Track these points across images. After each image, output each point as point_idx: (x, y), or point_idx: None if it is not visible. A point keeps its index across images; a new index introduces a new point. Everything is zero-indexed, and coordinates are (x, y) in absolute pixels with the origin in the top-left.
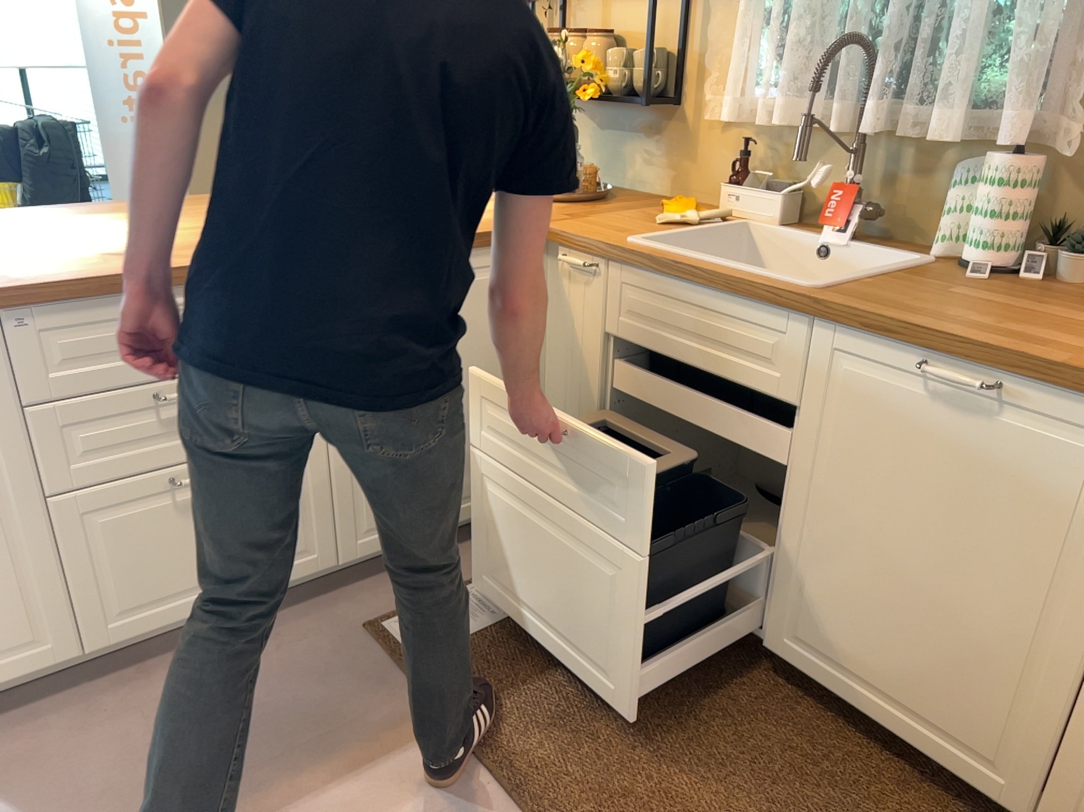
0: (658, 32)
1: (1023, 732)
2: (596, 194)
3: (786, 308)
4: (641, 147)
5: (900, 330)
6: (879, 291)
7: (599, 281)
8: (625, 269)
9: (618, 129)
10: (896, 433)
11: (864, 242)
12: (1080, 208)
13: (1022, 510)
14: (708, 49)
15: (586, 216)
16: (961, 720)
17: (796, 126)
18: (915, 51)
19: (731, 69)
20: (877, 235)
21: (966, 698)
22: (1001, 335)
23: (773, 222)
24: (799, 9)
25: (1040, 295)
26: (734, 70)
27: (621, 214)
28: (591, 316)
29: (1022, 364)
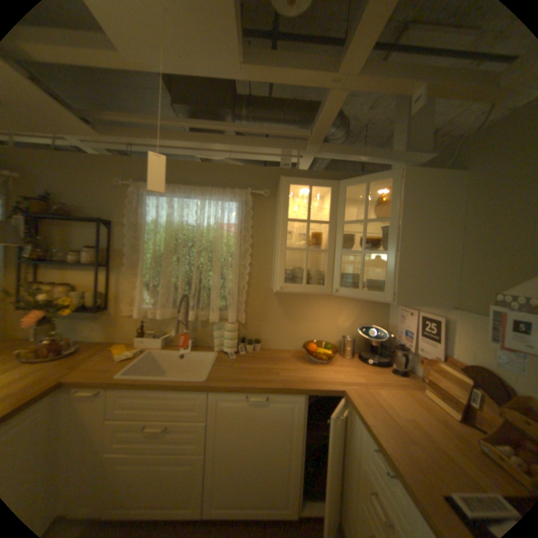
0: (93, 284)
1: (291, 493)
2: (72, 351)
3: (197, 392)
4: (86, 325)
5: (238, 390)
6: (219, 374)
7: (99, 400)
8: (115, 392)
9: (72, 318)
10: (241, 420)
11: (192, 350)
12: (245, 332)
13: (278, 429)
14: (119, 291)
15: (76, 367)
16: (274, 501)
17: (165, 318)
18: (201, 297)
19: (131, 298)
20: (193, 345)
21: (275, 493)
22: (261, 382)
23: (158, 348)
24: (161, 284)
25: (250, 359)
26: (136, 300)
27: (92, 360)
28: (94, 416)
29: (273, 391)
